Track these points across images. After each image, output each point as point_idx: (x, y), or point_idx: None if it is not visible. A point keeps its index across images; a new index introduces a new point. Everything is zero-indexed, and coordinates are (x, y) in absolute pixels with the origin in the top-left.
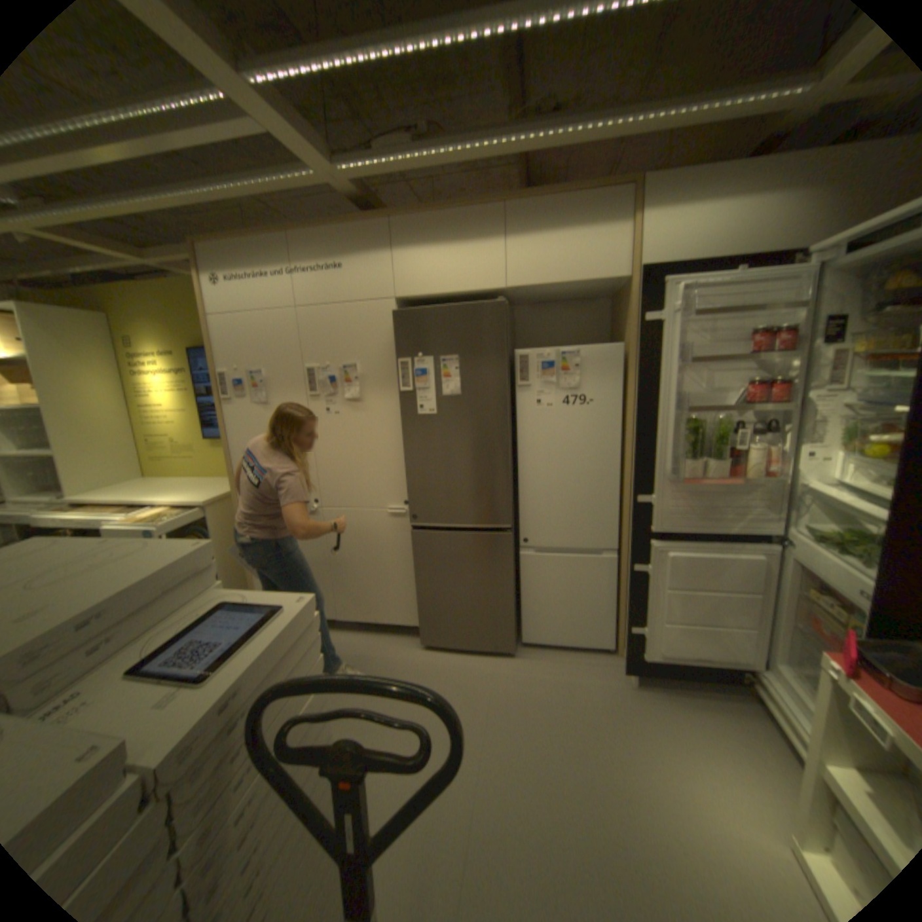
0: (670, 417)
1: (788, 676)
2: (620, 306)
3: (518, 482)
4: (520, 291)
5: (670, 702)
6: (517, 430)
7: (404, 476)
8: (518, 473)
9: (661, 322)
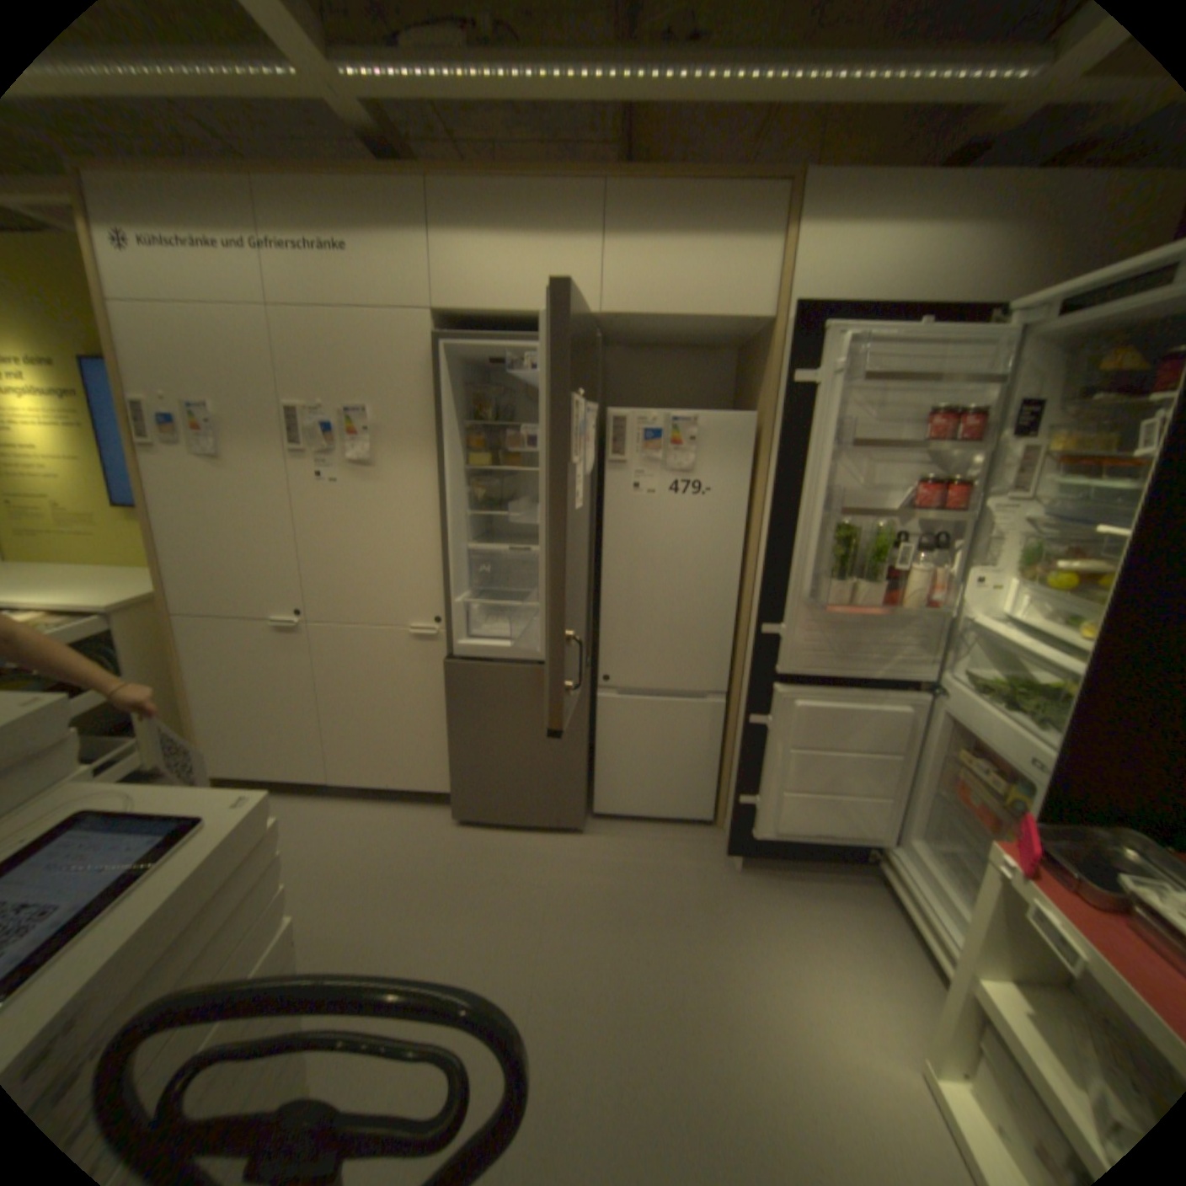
0: (814, 520)
1: (922, 854)
2: (752, 361)
3: (601, 597)
4: (619, 322)
5: (779, 888)
6: (603, 524)
7: (436, 580)
8: (601, 585)
9: (814, 385)
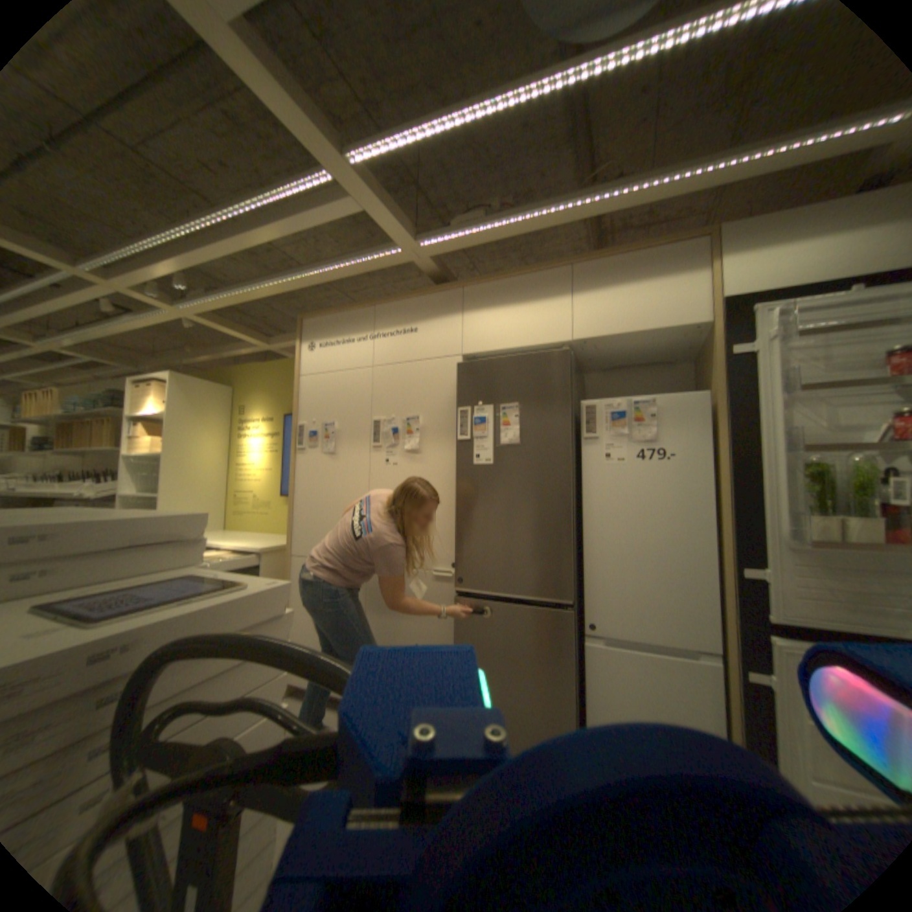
0: (779, 462)
1: None
2: (702, 362)
3: (584, 550)
4: (587, 346)
5: None
6: (583, 488)
7: (454, 533)
8: (584, 540)
9: (752, 353)
